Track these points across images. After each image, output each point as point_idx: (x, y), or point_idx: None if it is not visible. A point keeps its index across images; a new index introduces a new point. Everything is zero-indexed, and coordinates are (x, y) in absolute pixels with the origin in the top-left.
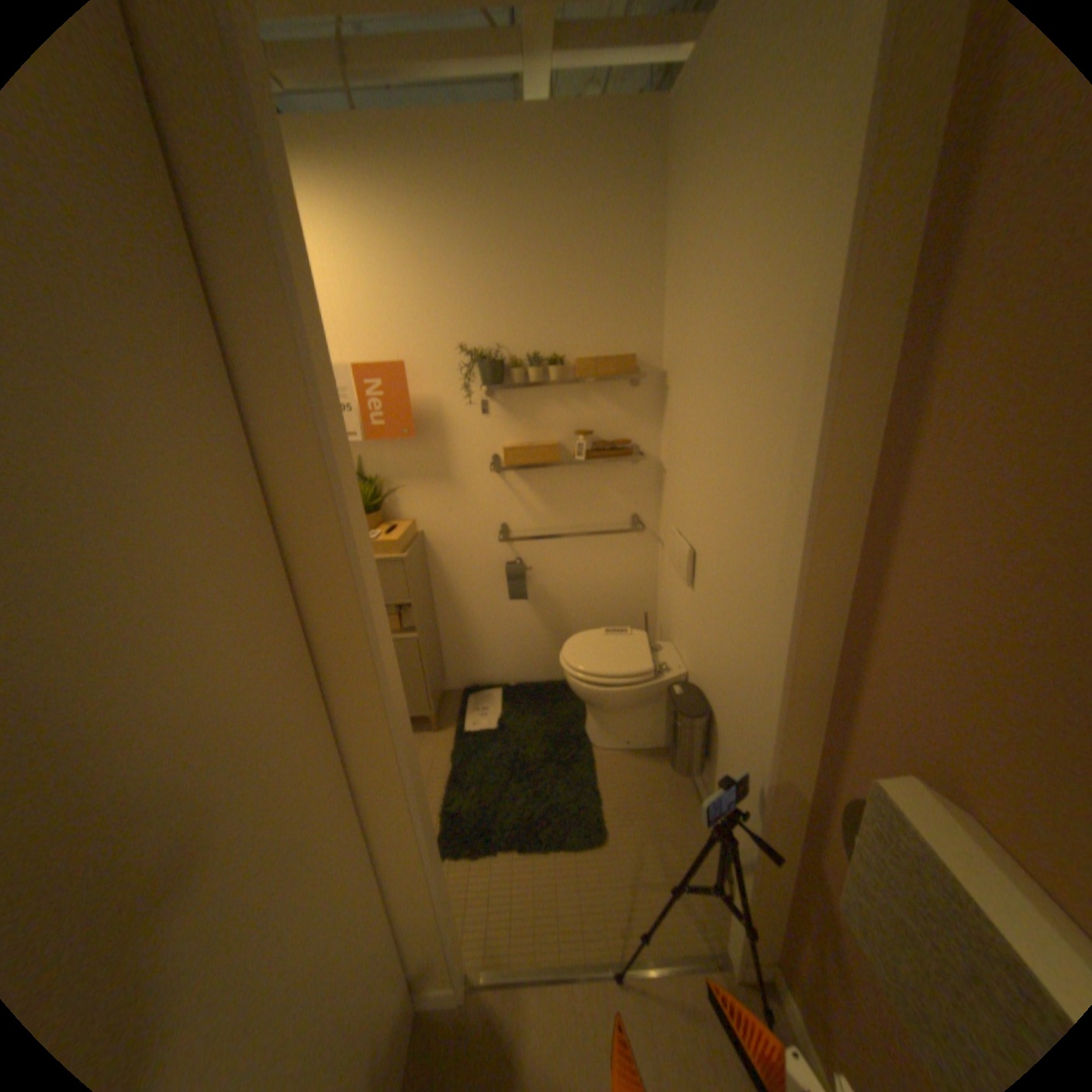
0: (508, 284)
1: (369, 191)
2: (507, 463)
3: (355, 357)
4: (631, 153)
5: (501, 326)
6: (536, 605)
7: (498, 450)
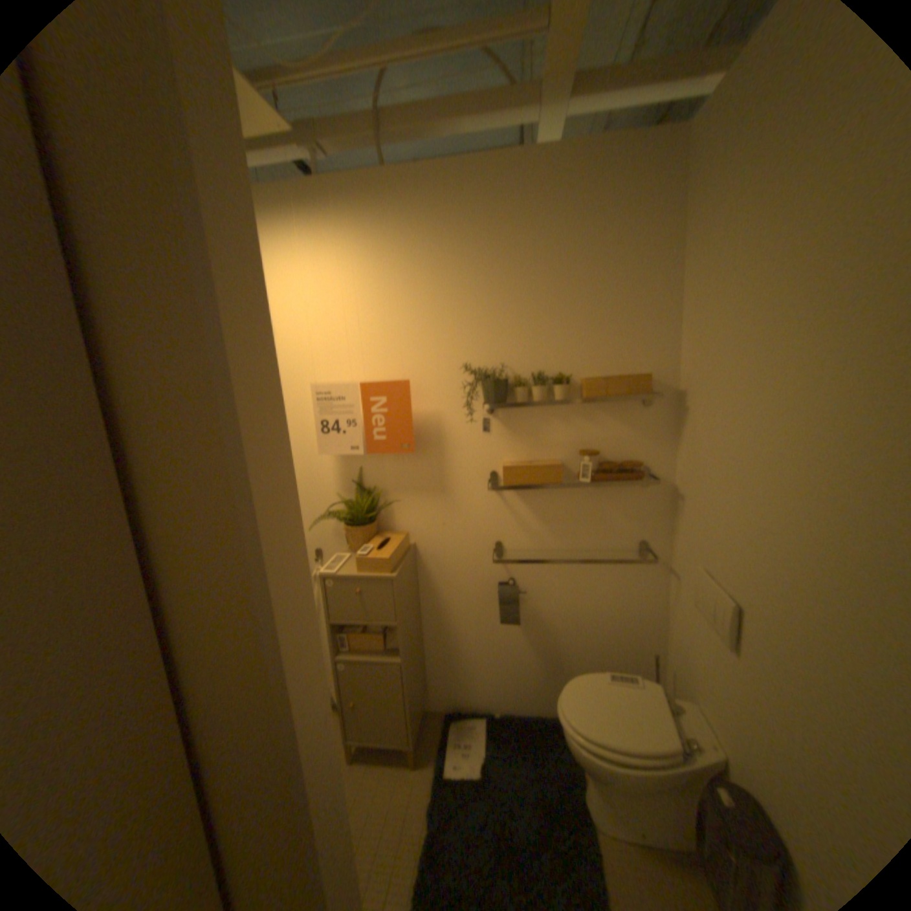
0: (515, 308)
1: (390, 231)
2: (506, 482)
3: (365, 376)
4: (647, 180)
5: (506, 347)
6: (527, 630)
7: (496, 466)
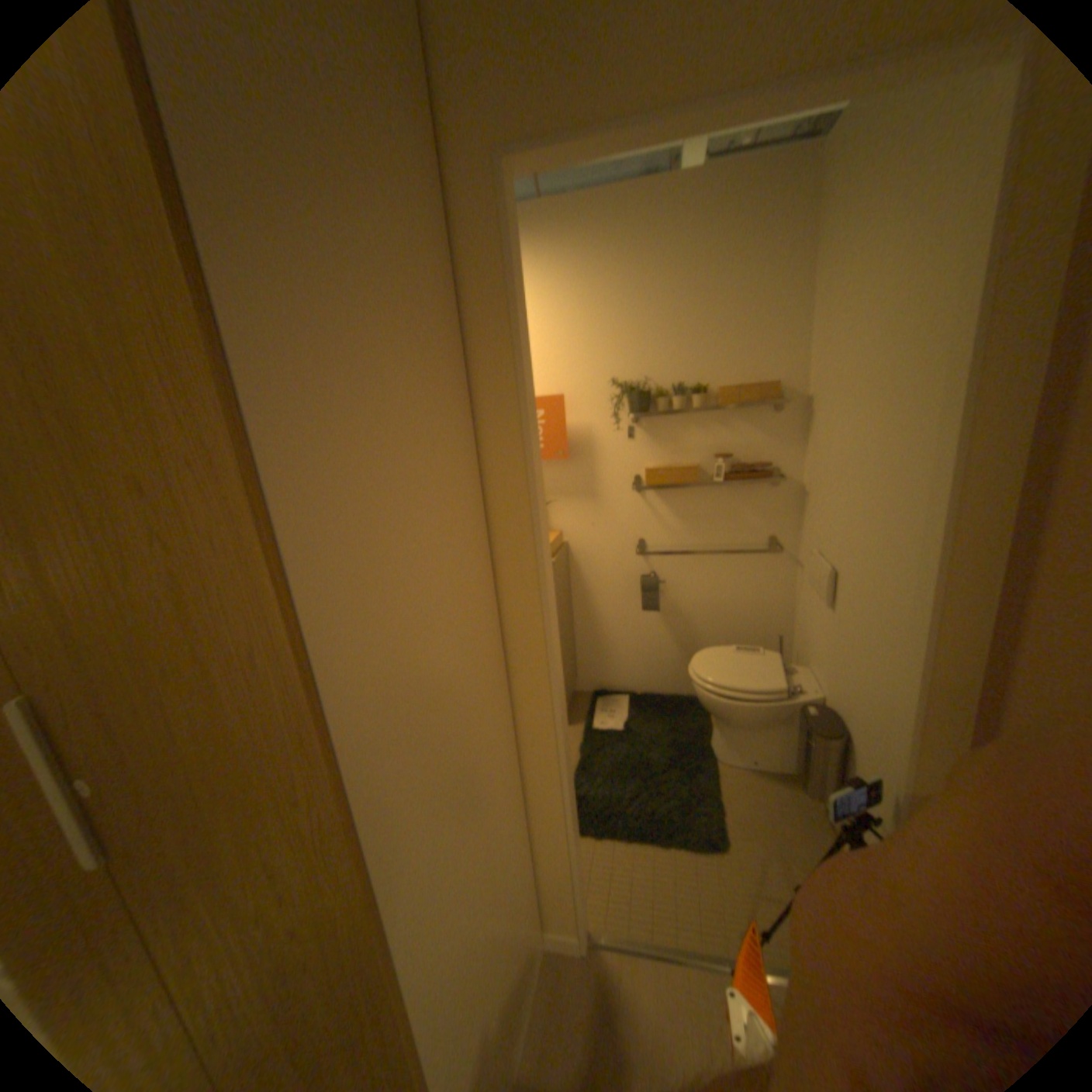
0: (663, 326)
1: (550, 261)
2: (652, 485)
3: None
4: (787, 199)
5: (654, 363)
6: (671, 621)
7: (644, 473)
